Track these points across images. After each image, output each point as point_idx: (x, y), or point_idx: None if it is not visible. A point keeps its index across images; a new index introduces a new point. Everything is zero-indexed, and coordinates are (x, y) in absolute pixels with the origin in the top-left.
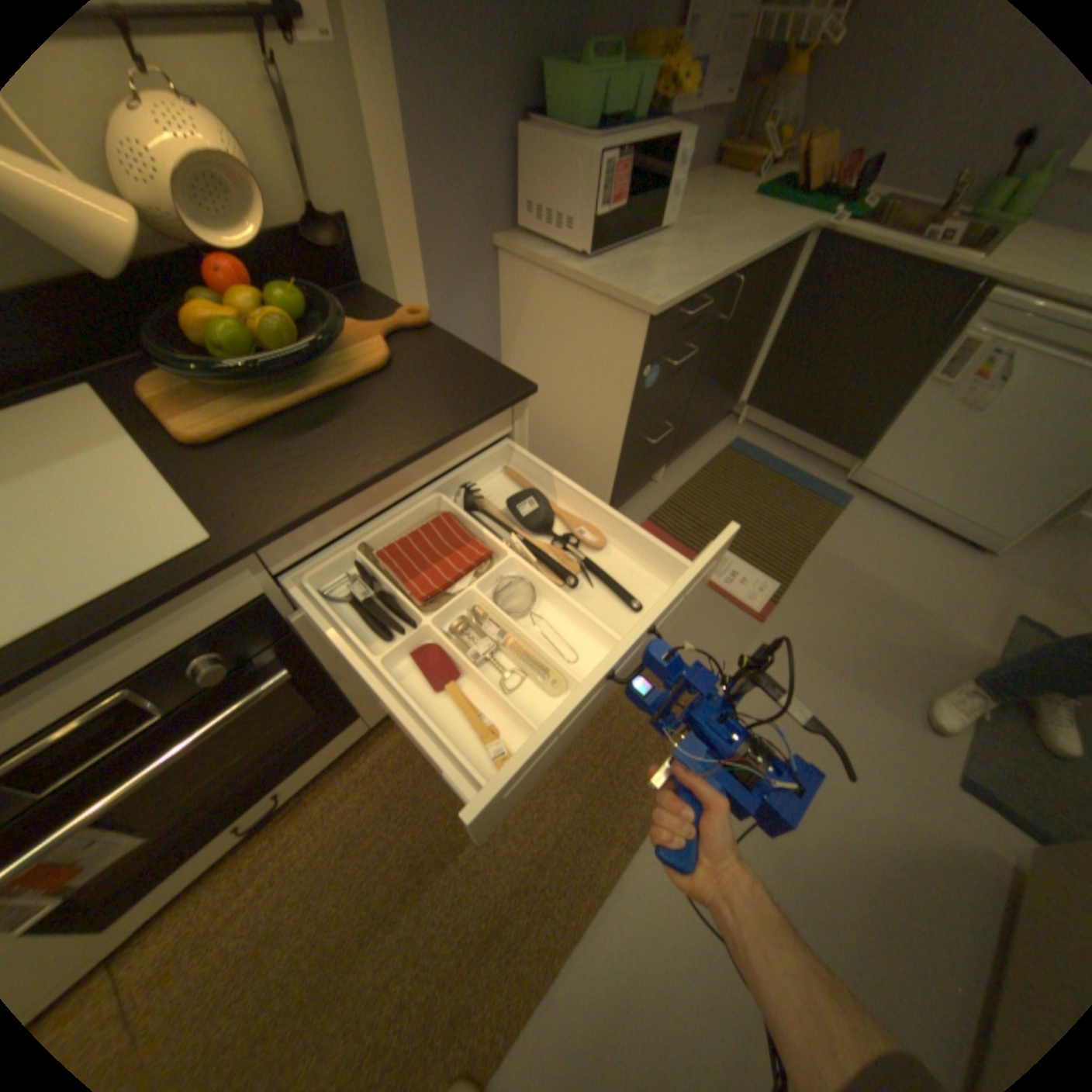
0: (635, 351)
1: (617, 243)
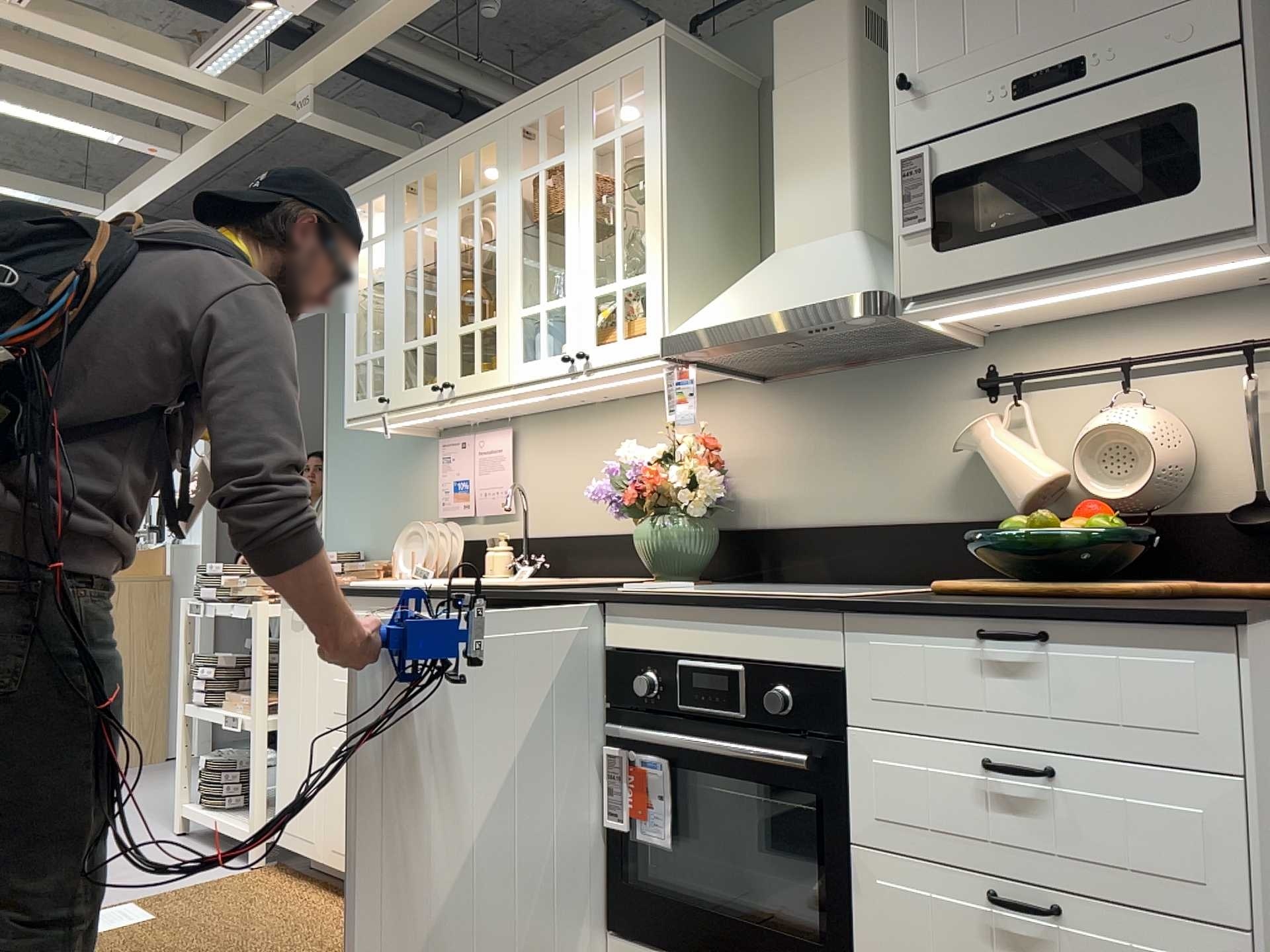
0: None
1: None
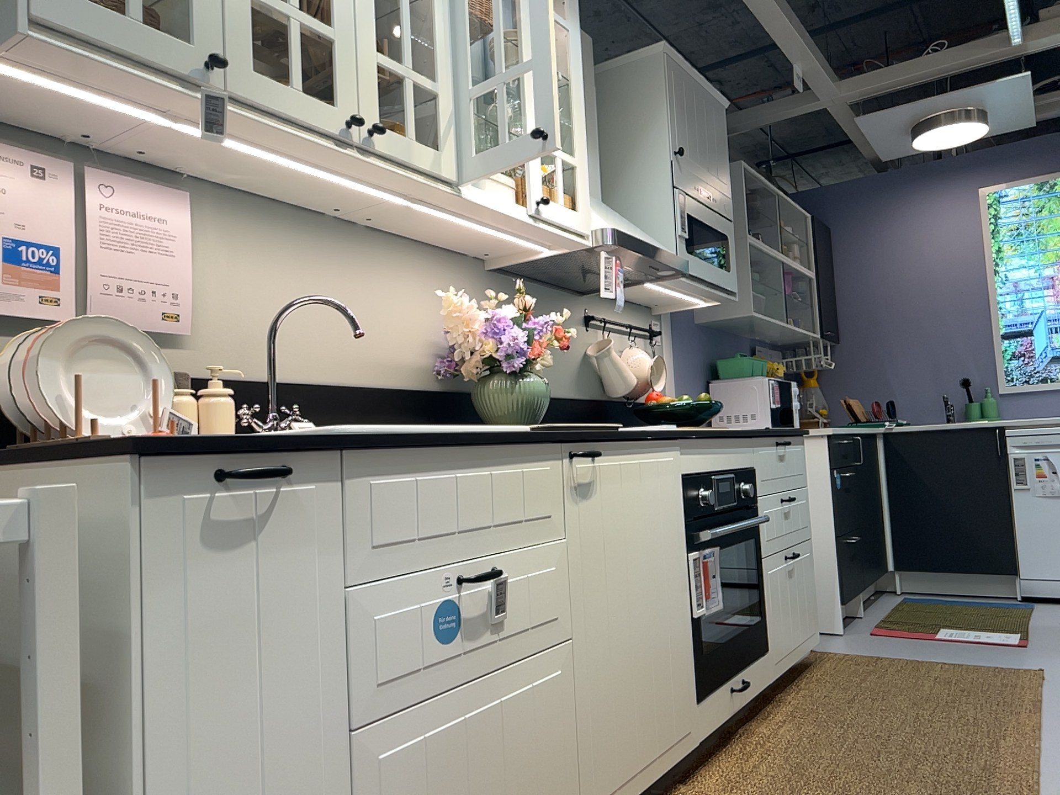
0: (826, 461)
1: None
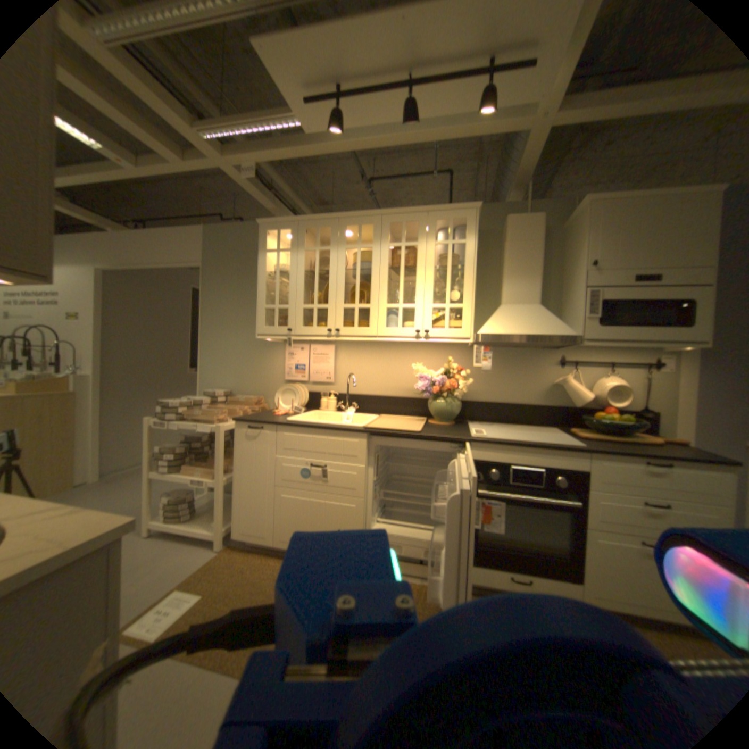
0: None
1: None
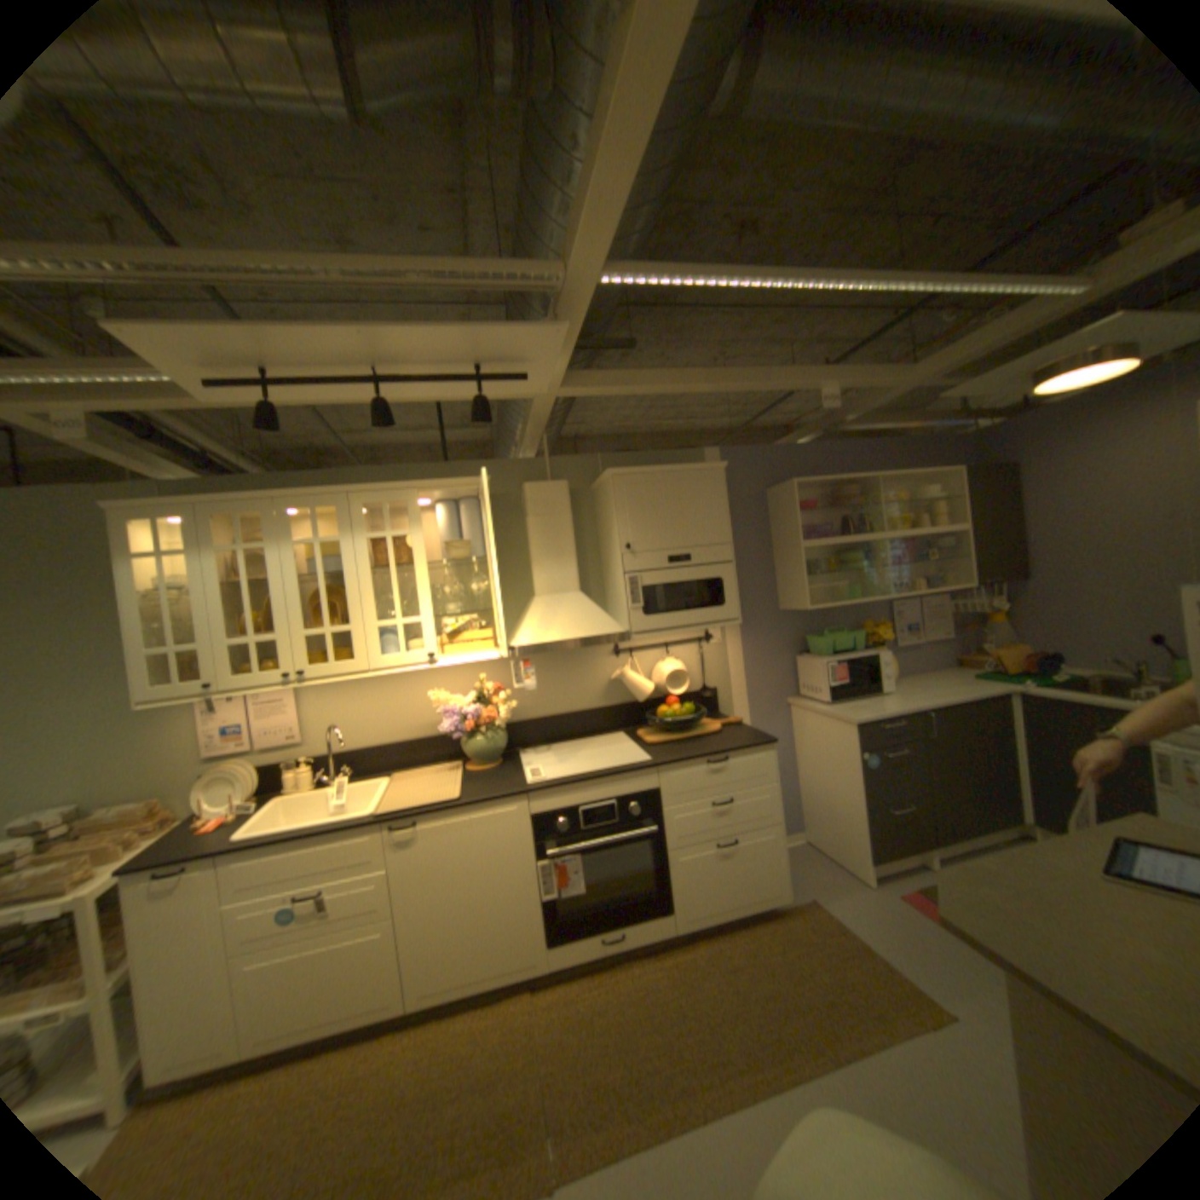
0: (857, 748)
1: (855, 702)
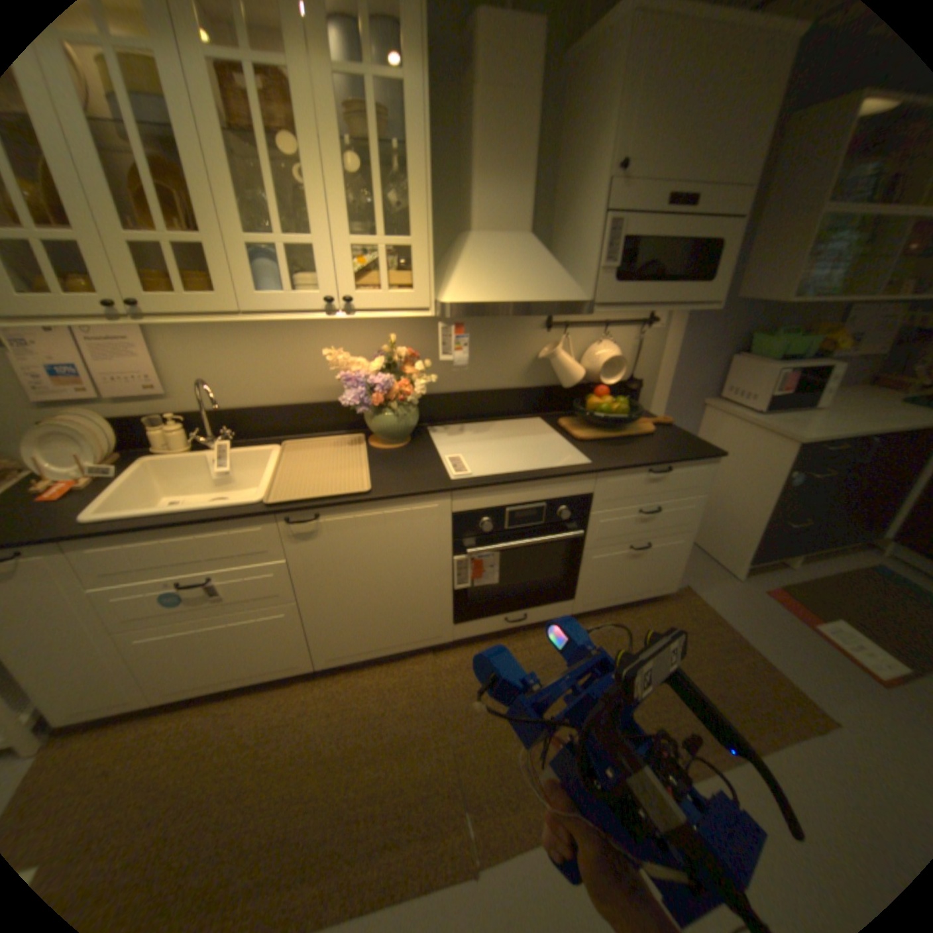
0: (790, 463)
1: (785, 412)
